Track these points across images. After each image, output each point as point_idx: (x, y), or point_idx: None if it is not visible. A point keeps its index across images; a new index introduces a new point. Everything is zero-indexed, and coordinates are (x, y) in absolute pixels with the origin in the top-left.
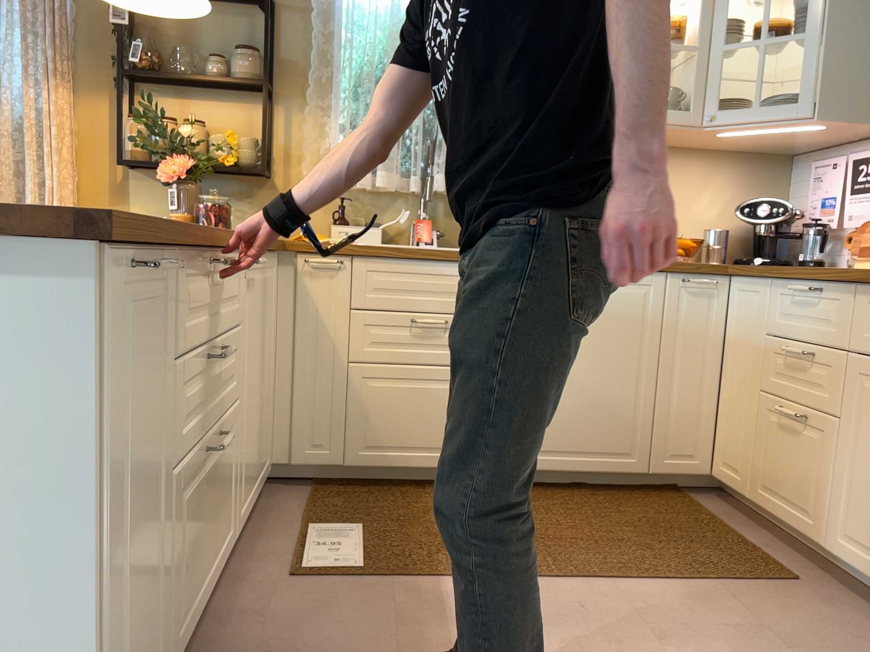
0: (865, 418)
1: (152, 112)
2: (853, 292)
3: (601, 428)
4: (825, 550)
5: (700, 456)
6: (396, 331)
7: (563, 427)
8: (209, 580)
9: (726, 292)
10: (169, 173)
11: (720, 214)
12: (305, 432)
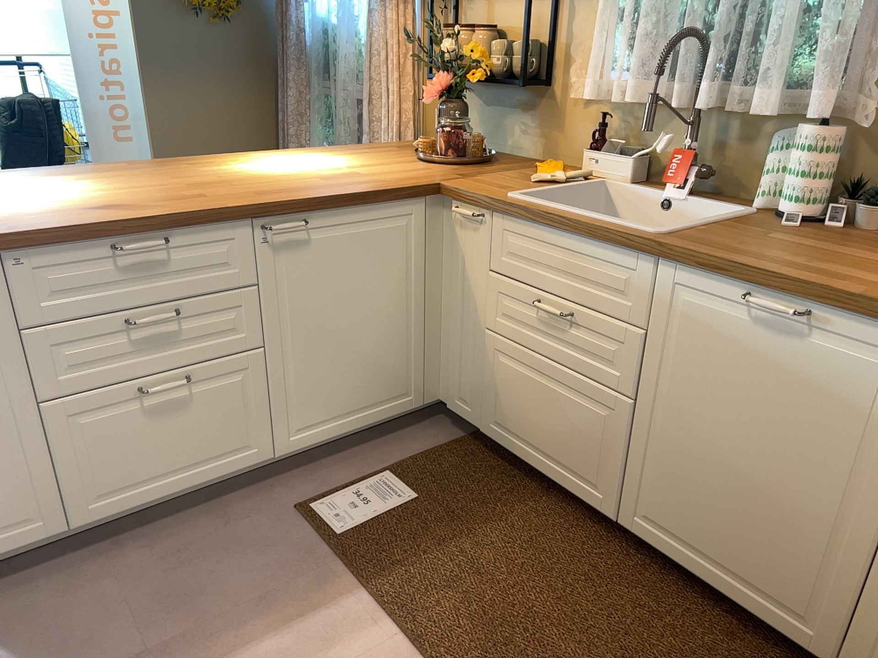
0: None
1: (434, 27)
2: None
3: (758, 552)
4: None
5: None
6: (526, 307)
7: (700, 516)
8: (194, 477)
9: None
10: (430, 93)
11: None
12: (456, 382)
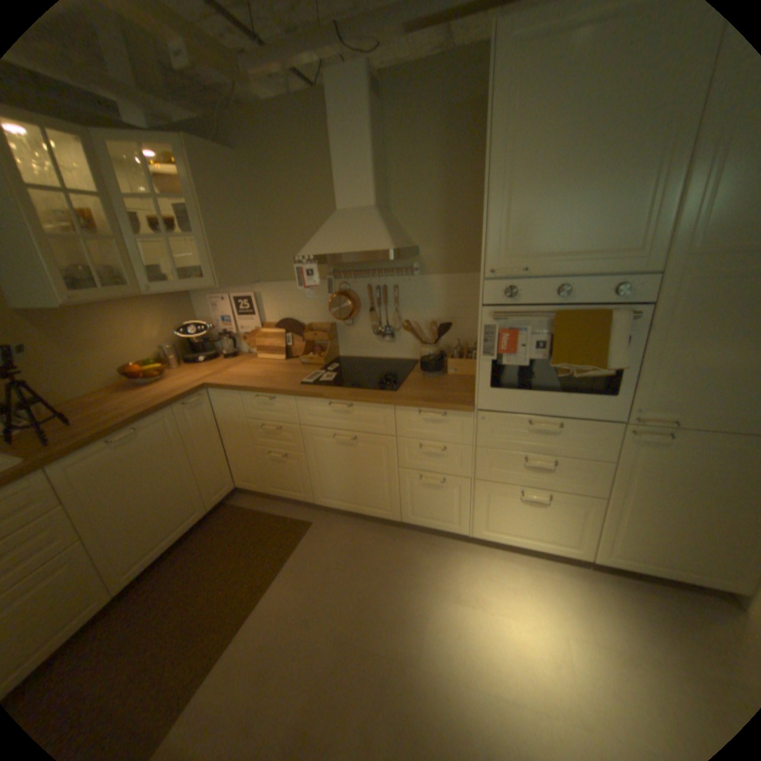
0: (316, 451)
1: None
2: (292, 398)
3: (171, 515)
4: (313, 503)
5: (226, 484)
6: None
7: (146, 535)
8: None
9: (207, 398)
10: None
11: (159, 333)
12: None
